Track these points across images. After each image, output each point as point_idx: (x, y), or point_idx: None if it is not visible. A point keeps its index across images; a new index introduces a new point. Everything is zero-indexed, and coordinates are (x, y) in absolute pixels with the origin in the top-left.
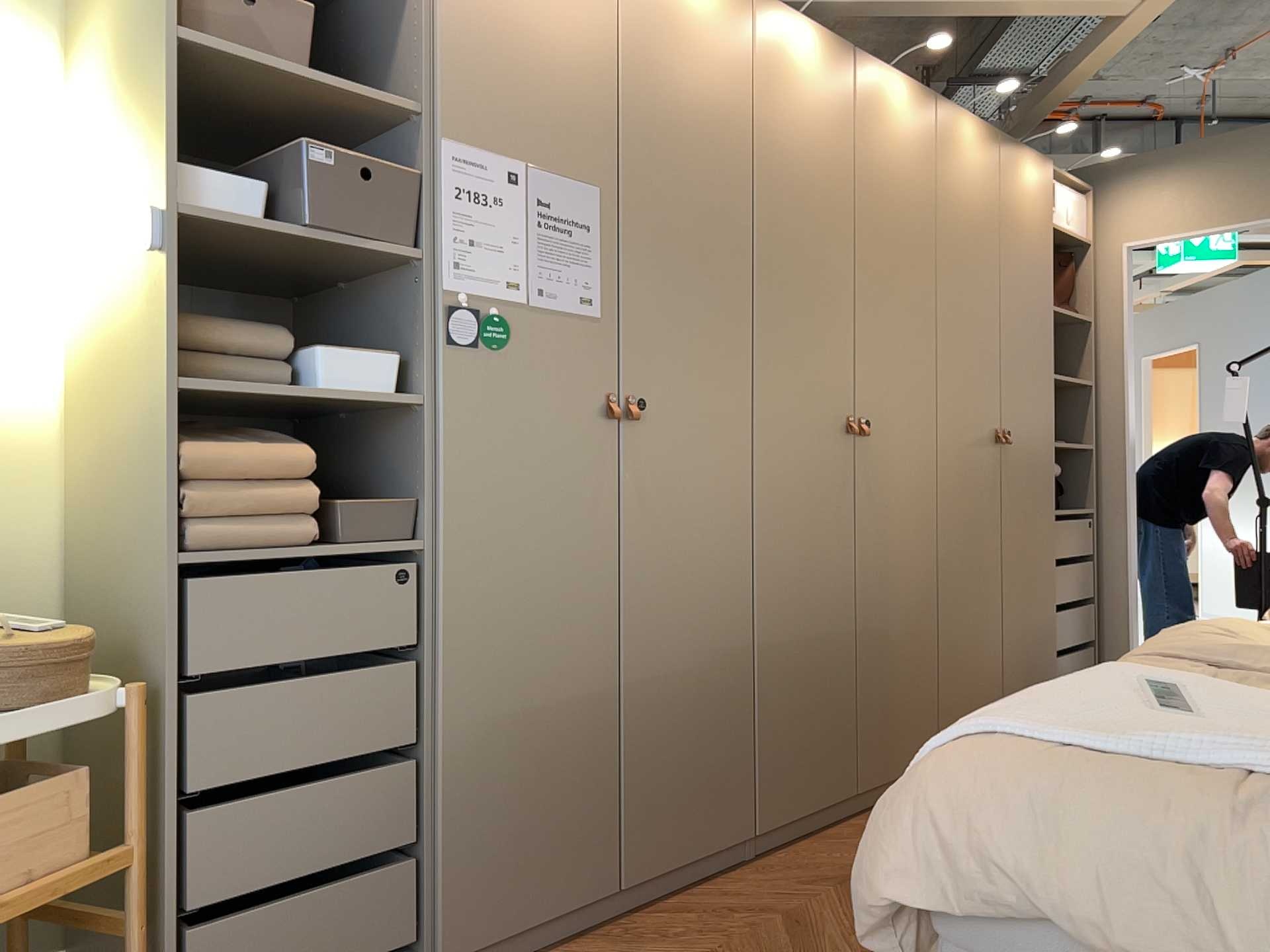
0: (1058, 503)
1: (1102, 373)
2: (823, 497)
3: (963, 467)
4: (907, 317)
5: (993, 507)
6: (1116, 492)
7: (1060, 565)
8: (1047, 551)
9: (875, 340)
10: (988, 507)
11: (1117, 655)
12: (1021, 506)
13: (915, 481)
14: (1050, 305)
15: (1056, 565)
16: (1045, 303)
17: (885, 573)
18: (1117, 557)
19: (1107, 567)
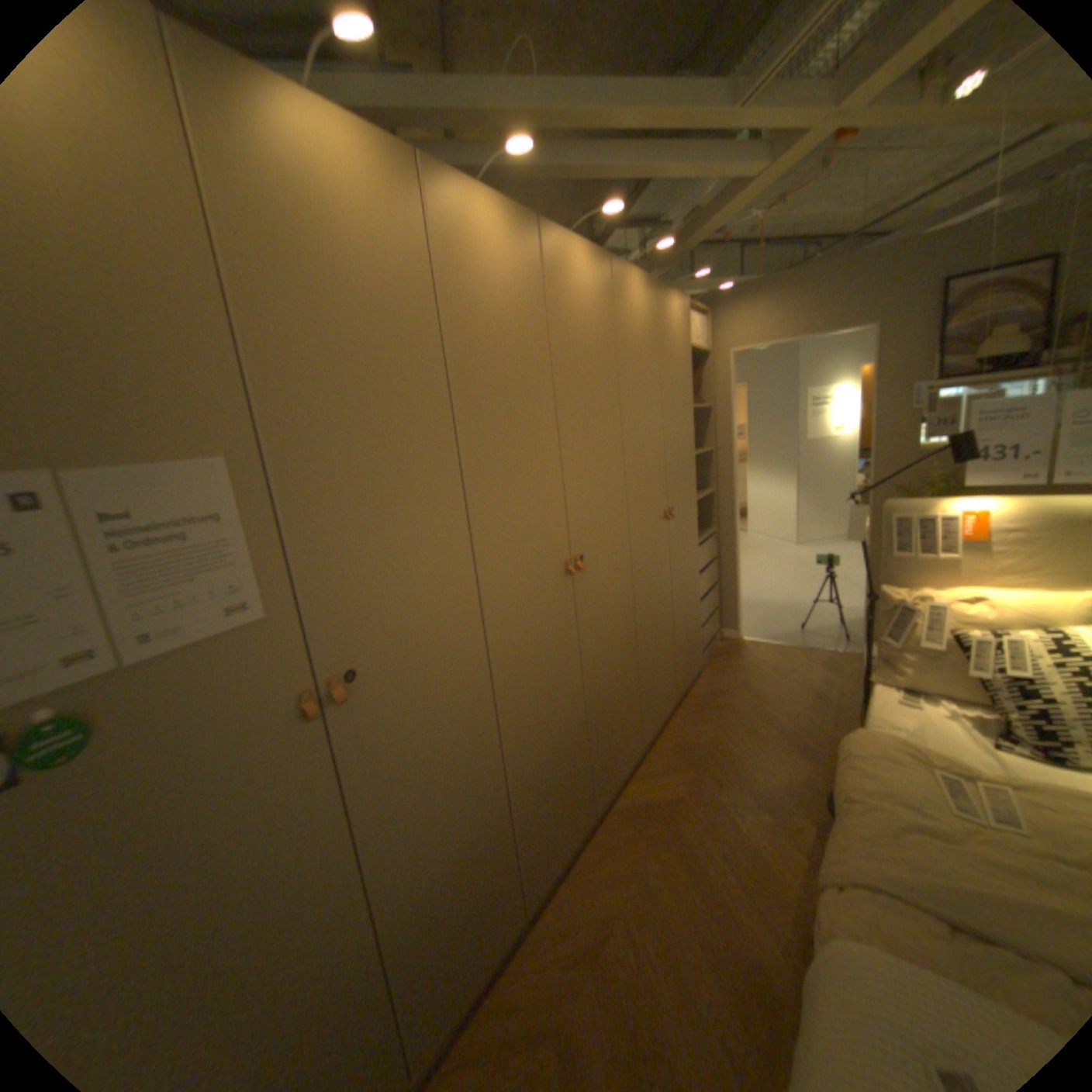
0: (701, 525)
1: (725, 439)
2: (559, 633)
3: (652, 546)
4: (609, 454)
5: (671, 561)
6: (735, 515)
7: (707, 570)
8: (700, 567)
9: (587, 485)
10: (668, 564)
11: (737, 611)
12: (686, 550)
13: (624, 576)
14: (694, 397)
15: (704, 572)
16: (690, 396)
17: (608, 655)
18: (736, 554)
19: (730, 560)
